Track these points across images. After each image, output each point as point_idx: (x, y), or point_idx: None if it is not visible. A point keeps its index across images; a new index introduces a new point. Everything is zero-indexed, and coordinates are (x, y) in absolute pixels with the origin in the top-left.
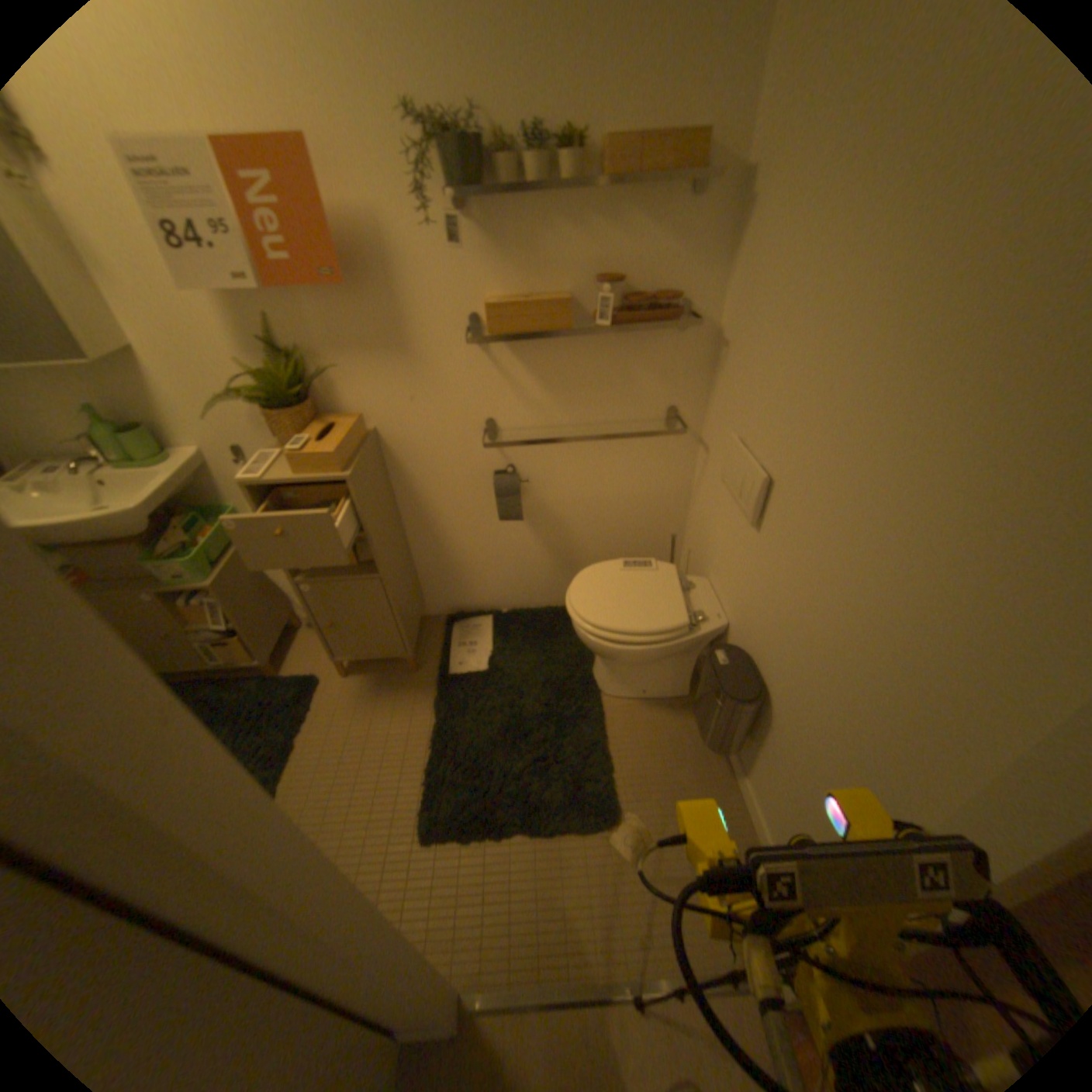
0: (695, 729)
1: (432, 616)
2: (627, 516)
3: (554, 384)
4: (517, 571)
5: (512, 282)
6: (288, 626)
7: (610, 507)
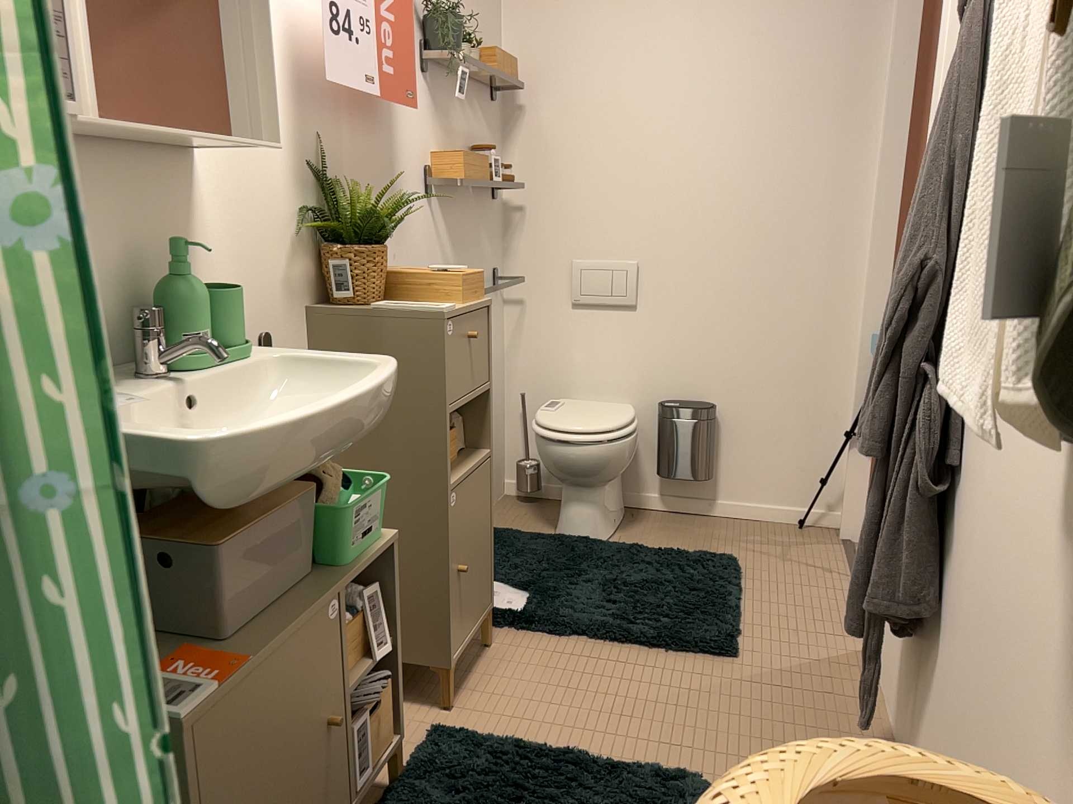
0: (659, 519)
1: None
2: None
3: (457, 244)
4: None
5: (442, 145)
6: None
7: None
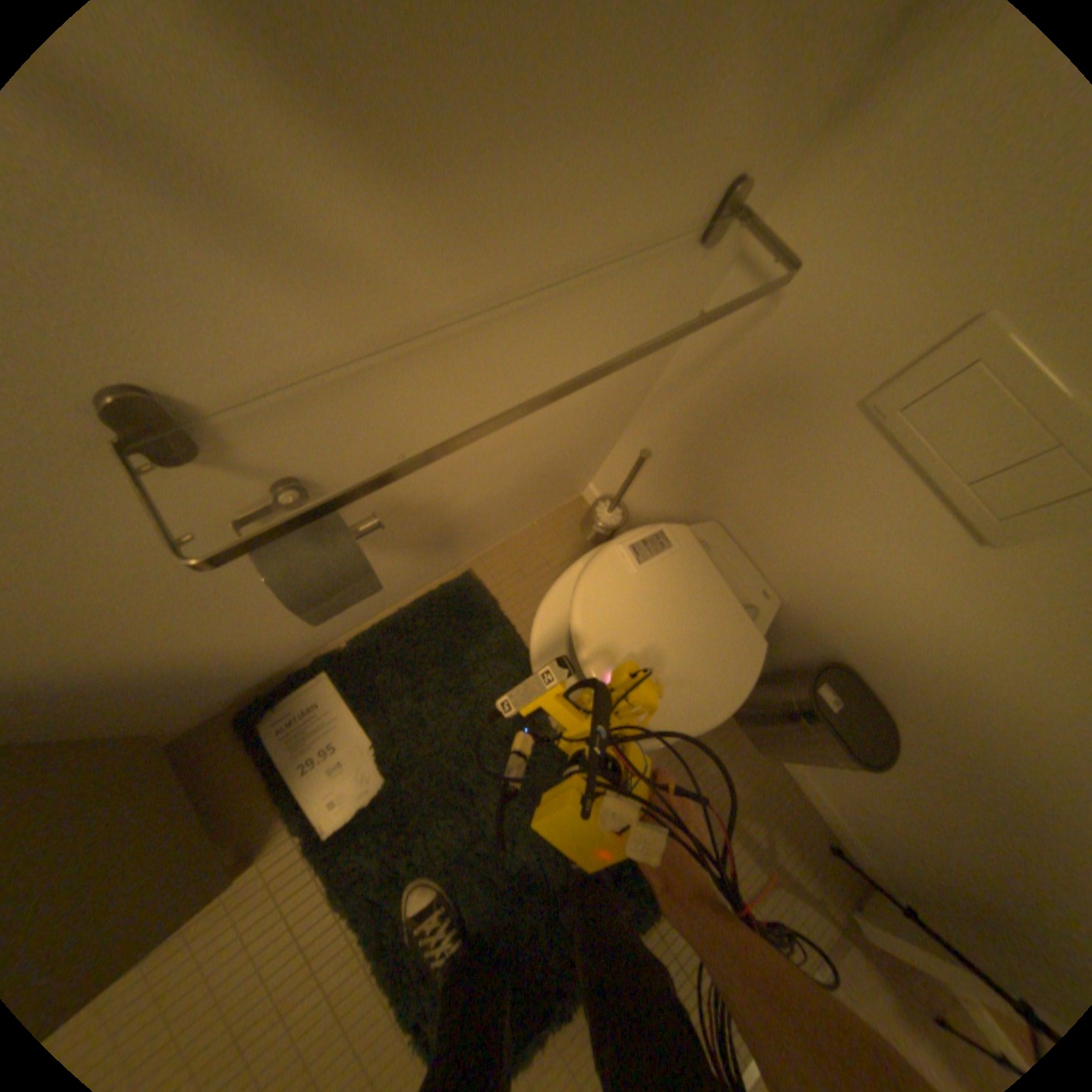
0: None
1: (188, 730)
2: (558, 438)
3: (417, 125)
4: None
5: None
6: None
7: (533, 439)
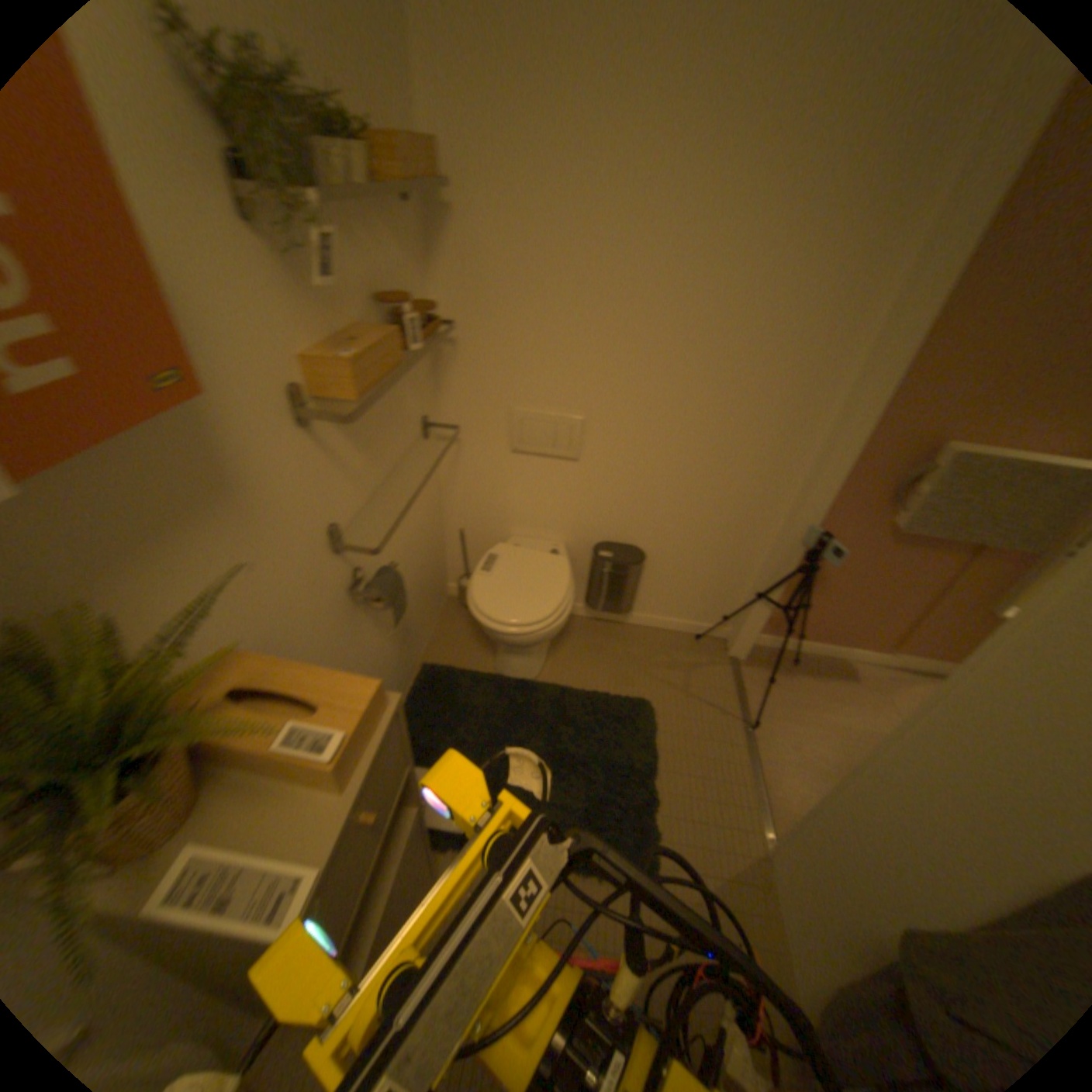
0: (581, 631)
1: None
2: (423, 545)
3: (368, 440)
4: None
5: (320, 323)
6: None
7: (415, 546)
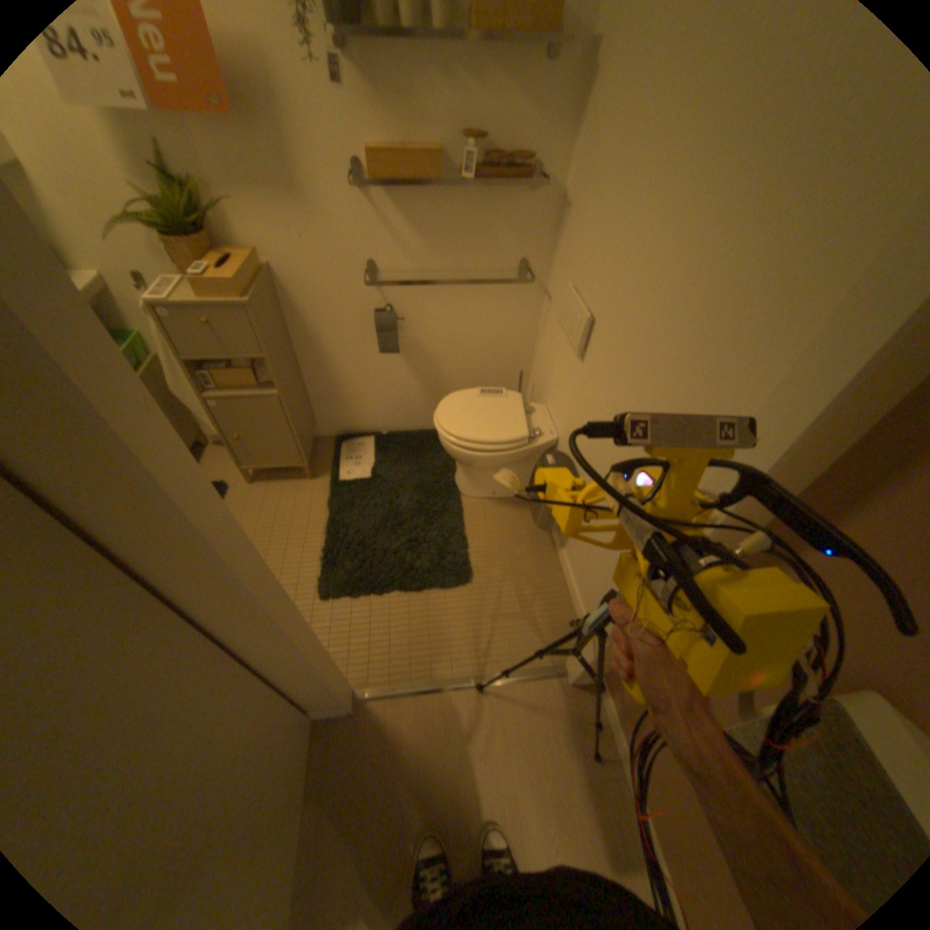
0: (530, 519)
1: (324, 437)
2: (485, 355)
3: (427, 232)
4: (396, 400)
5: (391, 131)
6: (198, 443)
7: (472, 347)
